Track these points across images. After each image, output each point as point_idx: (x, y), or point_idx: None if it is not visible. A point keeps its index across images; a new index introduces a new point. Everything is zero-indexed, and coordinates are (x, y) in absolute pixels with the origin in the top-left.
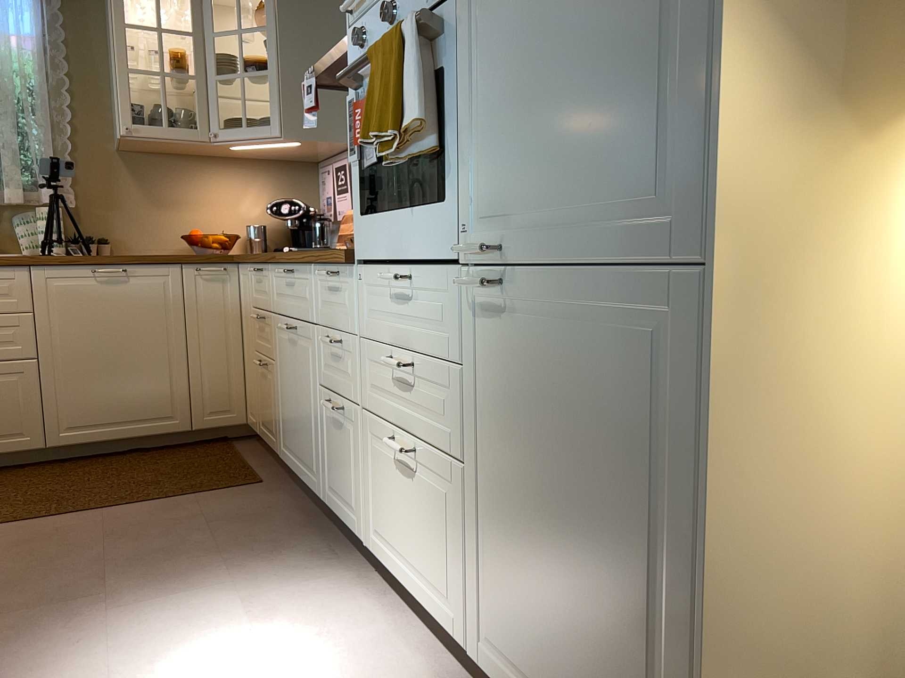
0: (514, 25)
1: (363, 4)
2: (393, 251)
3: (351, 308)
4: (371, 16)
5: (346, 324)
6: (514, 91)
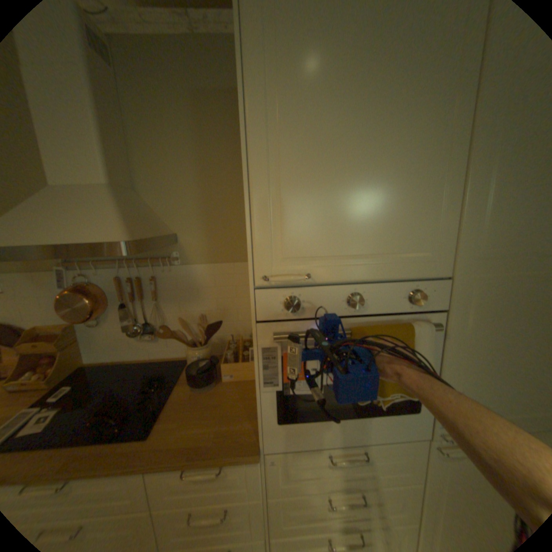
0: (495, 341)
1: (287, 278)
2: (337, 443)
3: (250, 485)
4: (305, 291)
5: (236, 497)
6: (490, 368)
